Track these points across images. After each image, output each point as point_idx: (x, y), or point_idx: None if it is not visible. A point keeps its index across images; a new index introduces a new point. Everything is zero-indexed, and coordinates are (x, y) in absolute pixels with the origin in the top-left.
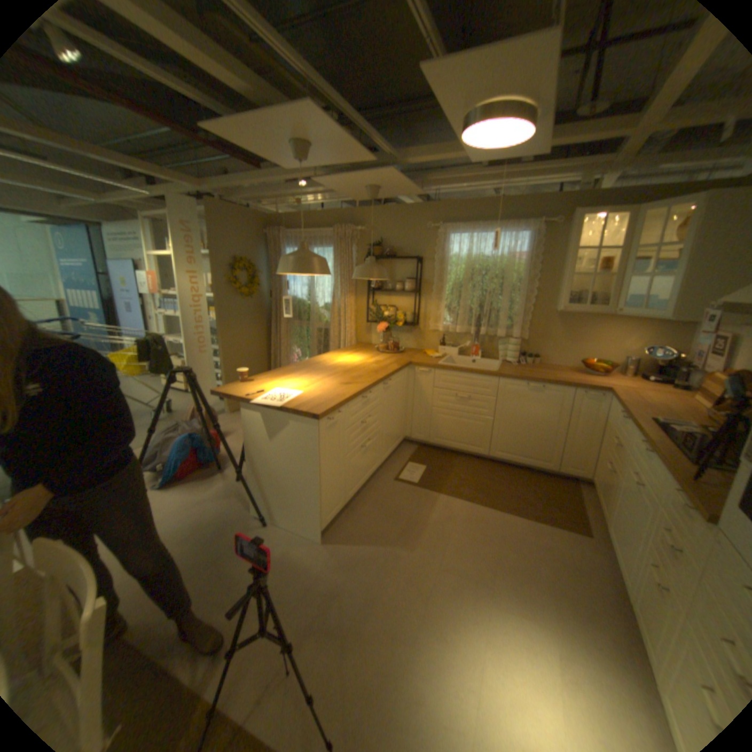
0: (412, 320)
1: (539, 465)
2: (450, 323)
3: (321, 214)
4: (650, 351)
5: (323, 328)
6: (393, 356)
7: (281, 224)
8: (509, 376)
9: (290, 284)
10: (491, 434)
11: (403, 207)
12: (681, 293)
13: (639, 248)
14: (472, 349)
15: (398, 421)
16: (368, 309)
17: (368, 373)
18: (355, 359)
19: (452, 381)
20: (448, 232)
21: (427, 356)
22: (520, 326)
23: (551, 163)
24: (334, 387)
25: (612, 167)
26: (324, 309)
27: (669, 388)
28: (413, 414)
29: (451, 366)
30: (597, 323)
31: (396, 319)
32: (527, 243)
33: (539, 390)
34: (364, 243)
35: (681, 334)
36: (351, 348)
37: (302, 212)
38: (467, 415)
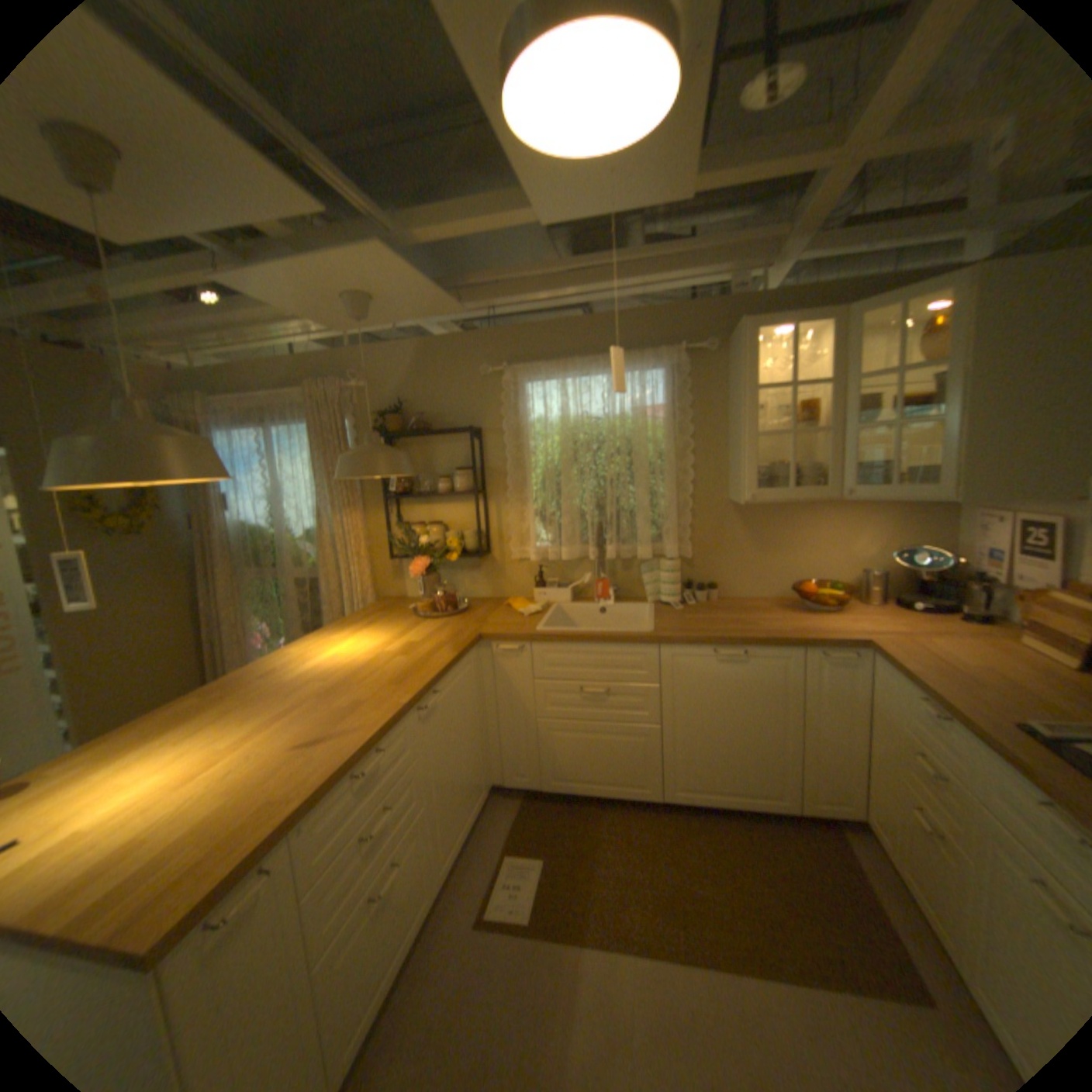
0: (478, 545)
1: (764, 808)
2: (549, 543)
3: (278, 363)
4: (897, 555)
5: (310, 578)
6: (447, 624)
7: (201, 388)
8: (678, 639)
9: (231, 500)
10: (663, 758)
11: (433, 342)
12: (962, 451)
13: (864, 378)
14: (597, 588)
15: (470, 766)
16: (390, 533)
17: (381, 689)
18: (363, 644)
19: (570, 663)
20: (521, 380)
21: (515, 613)
22: (676, 535)
23: (685, 243)
24: (271, 766)
25: (783, 250)
26: (307, 542)
27: (958, 622)
28: (502, 738)
29: (563, 631)
30: (803, 516)
31: (446, 547)
32: (663, 389)
33: (739, 660)
34: (369, 411)
35: (939, 521)
36: (363, 614)
37: (241, 363)
38: (610, 726)
